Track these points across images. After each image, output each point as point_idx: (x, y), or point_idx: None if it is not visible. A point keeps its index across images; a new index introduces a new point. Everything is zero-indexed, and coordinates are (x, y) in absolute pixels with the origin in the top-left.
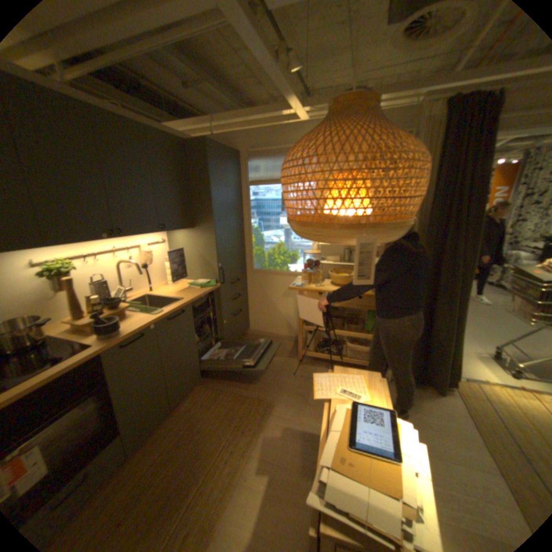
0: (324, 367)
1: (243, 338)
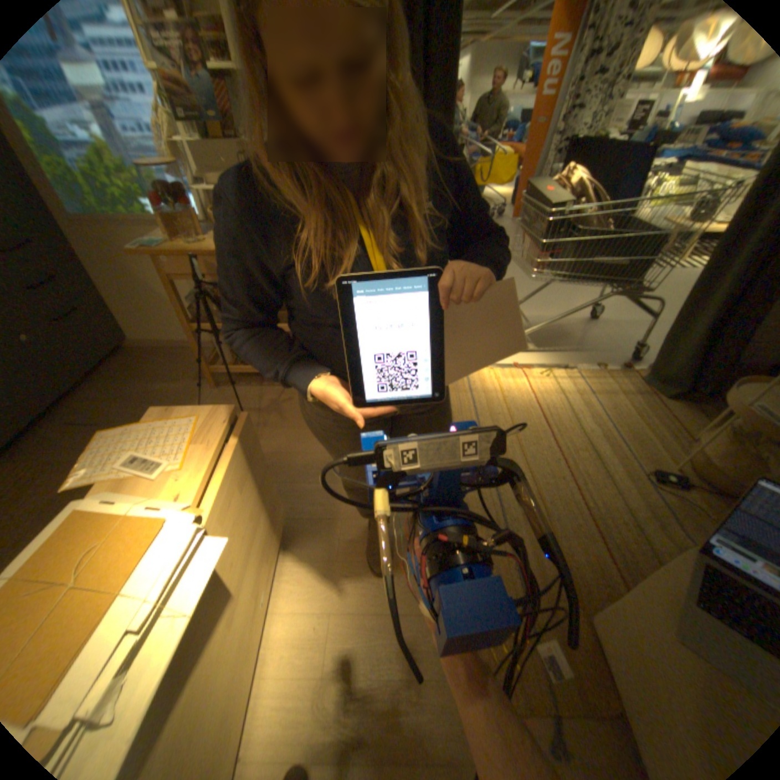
0: (255, 386)
1: (116, 359)
